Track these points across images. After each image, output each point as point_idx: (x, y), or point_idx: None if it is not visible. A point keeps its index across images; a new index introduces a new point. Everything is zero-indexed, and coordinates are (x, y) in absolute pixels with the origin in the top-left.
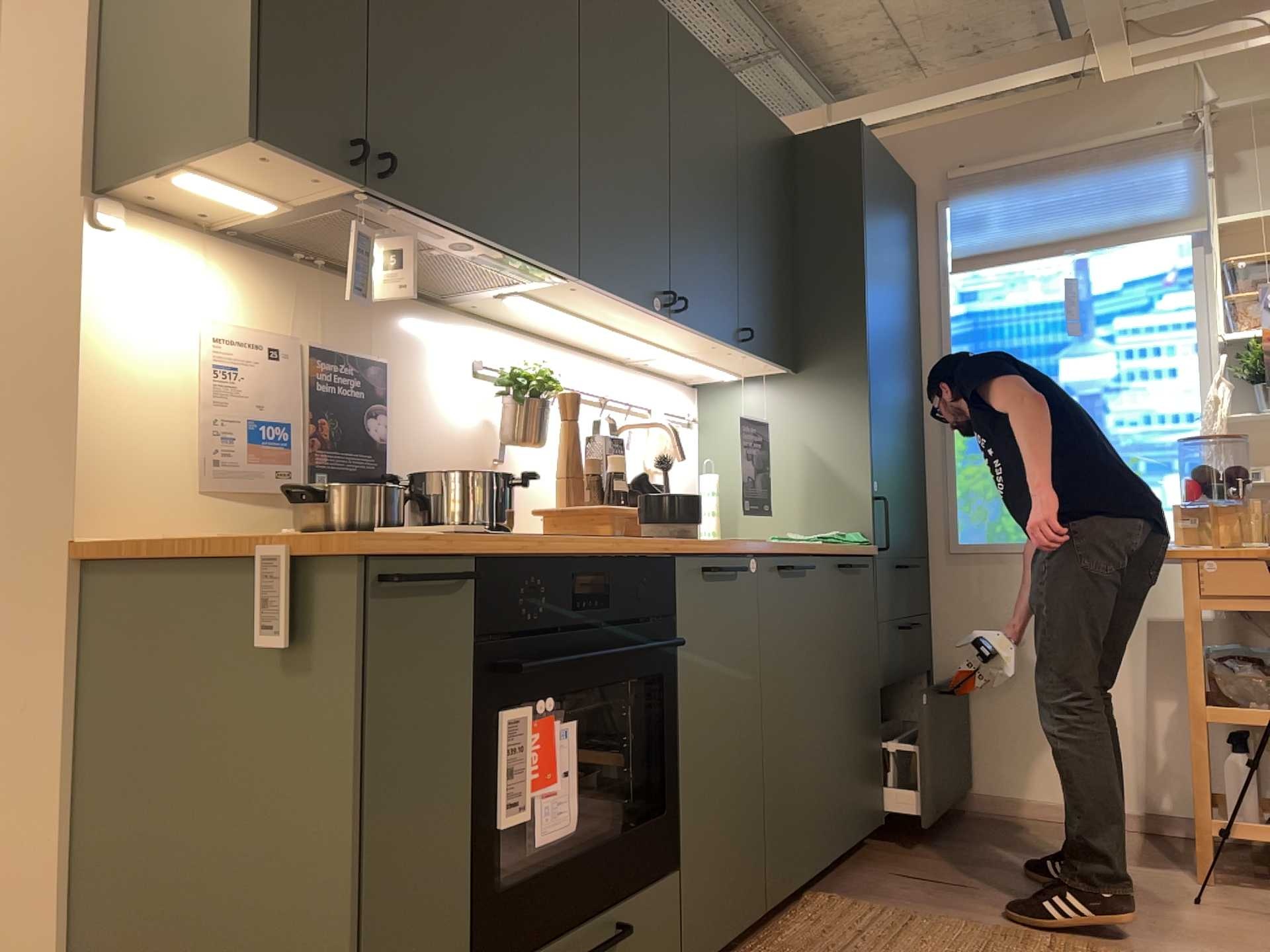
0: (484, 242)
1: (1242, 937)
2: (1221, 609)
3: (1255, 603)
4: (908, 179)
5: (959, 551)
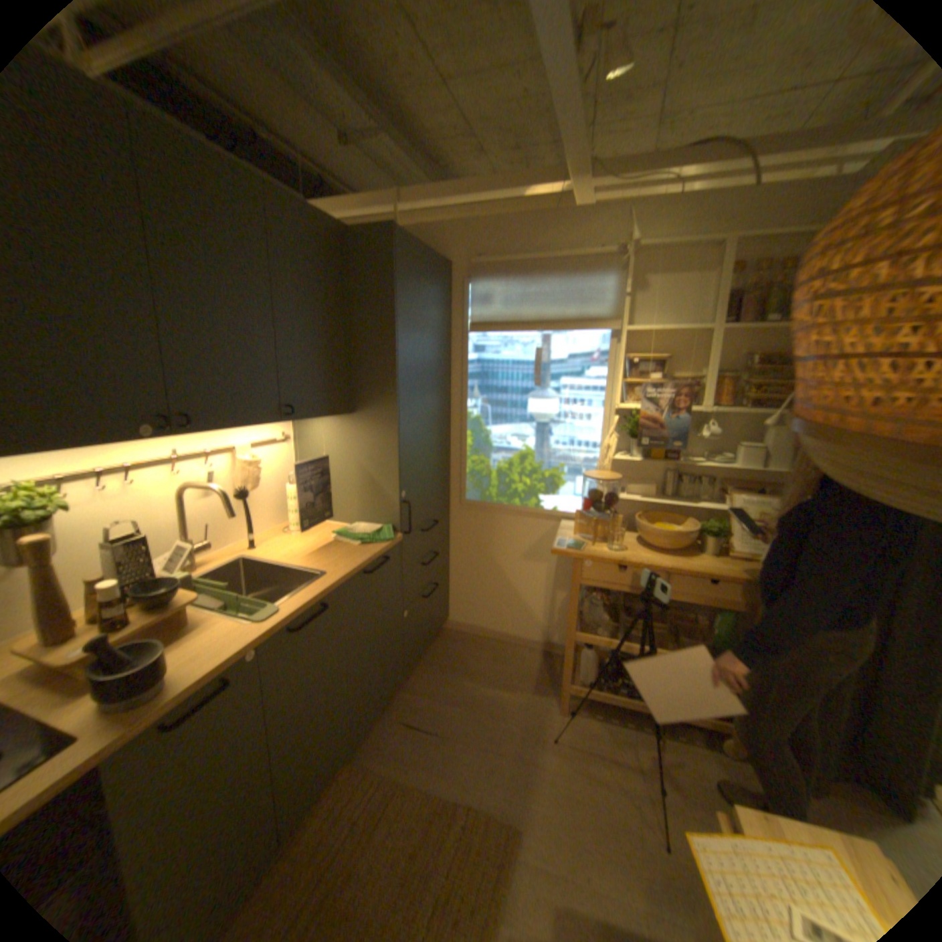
0: None
1: (570, 789)
2: (591, 586)
3: (609, 586)
4: (448, 258)
5: (465, 505)
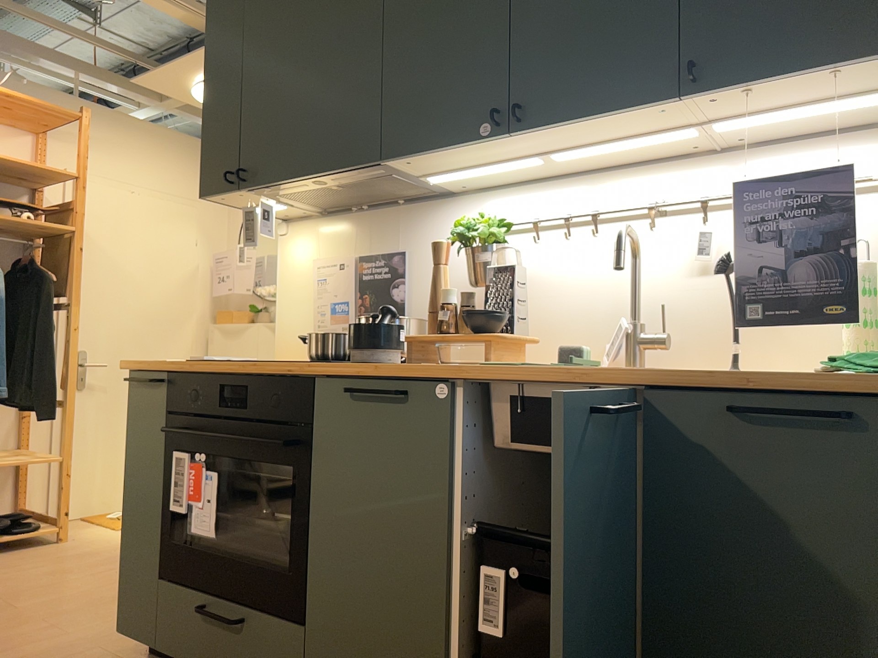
0: (312, 177)
1: None
2: None
3: None
4: None
5: None
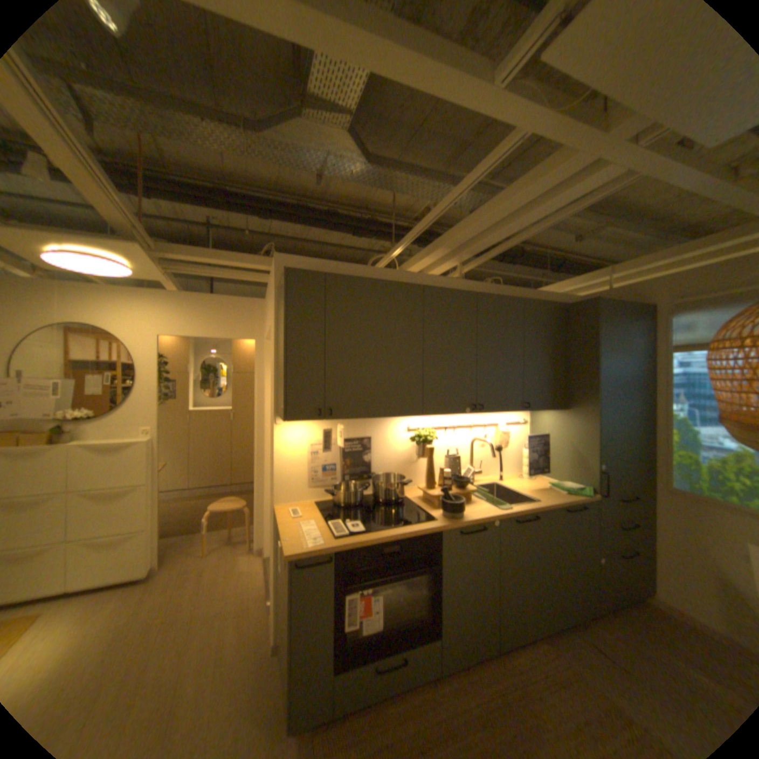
0: (376, 417)
1: None
2: None
3: None
4: (653, 301)
5: (673, 492)
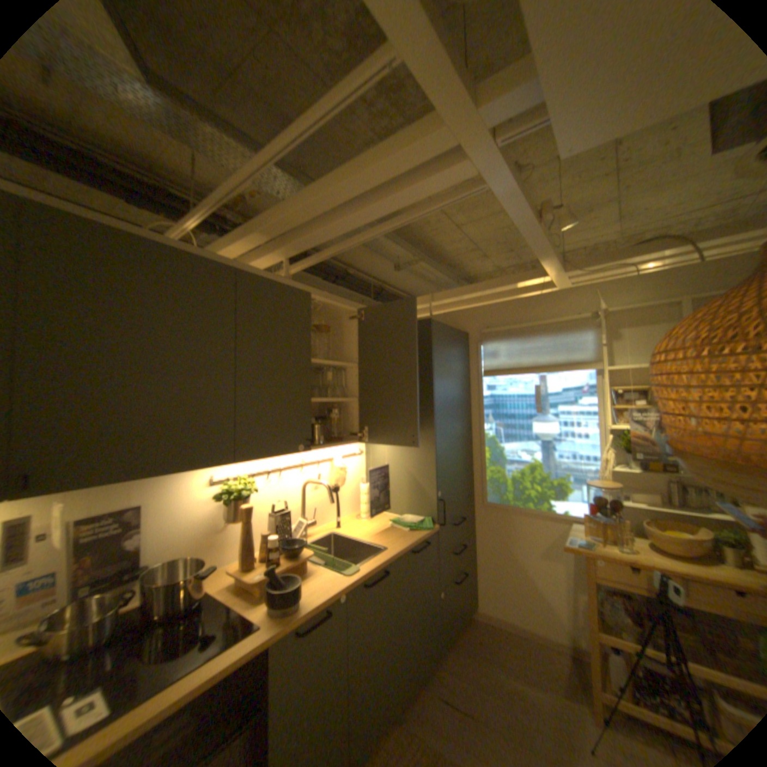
0: (149, 477)
1: None
2: (607, 586)
3: (626, 587)
4: (465, 330)
5: (487, 506)
